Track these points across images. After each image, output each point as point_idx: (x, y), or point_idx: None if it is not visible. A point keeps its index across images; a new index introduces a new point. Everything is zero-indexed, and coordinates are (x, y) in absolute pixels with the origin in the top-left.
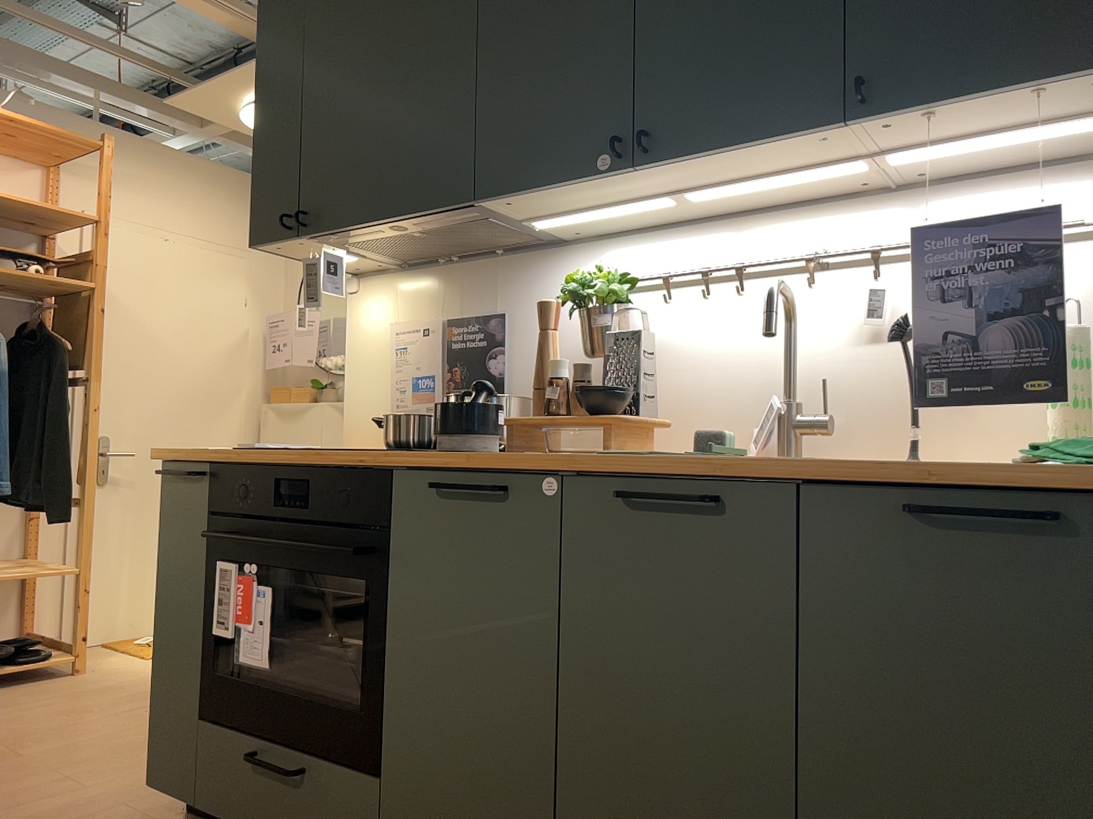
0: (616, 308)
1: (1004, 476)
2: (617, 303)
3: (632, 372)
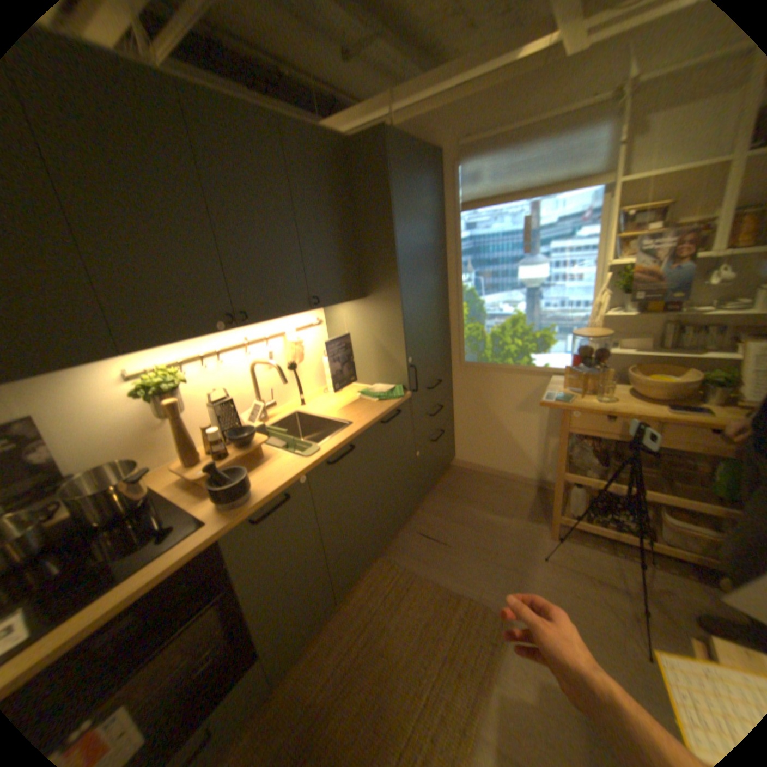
0: (178, 390)
1: (388, 407)
2: (174, 386)
3: (233, 419)
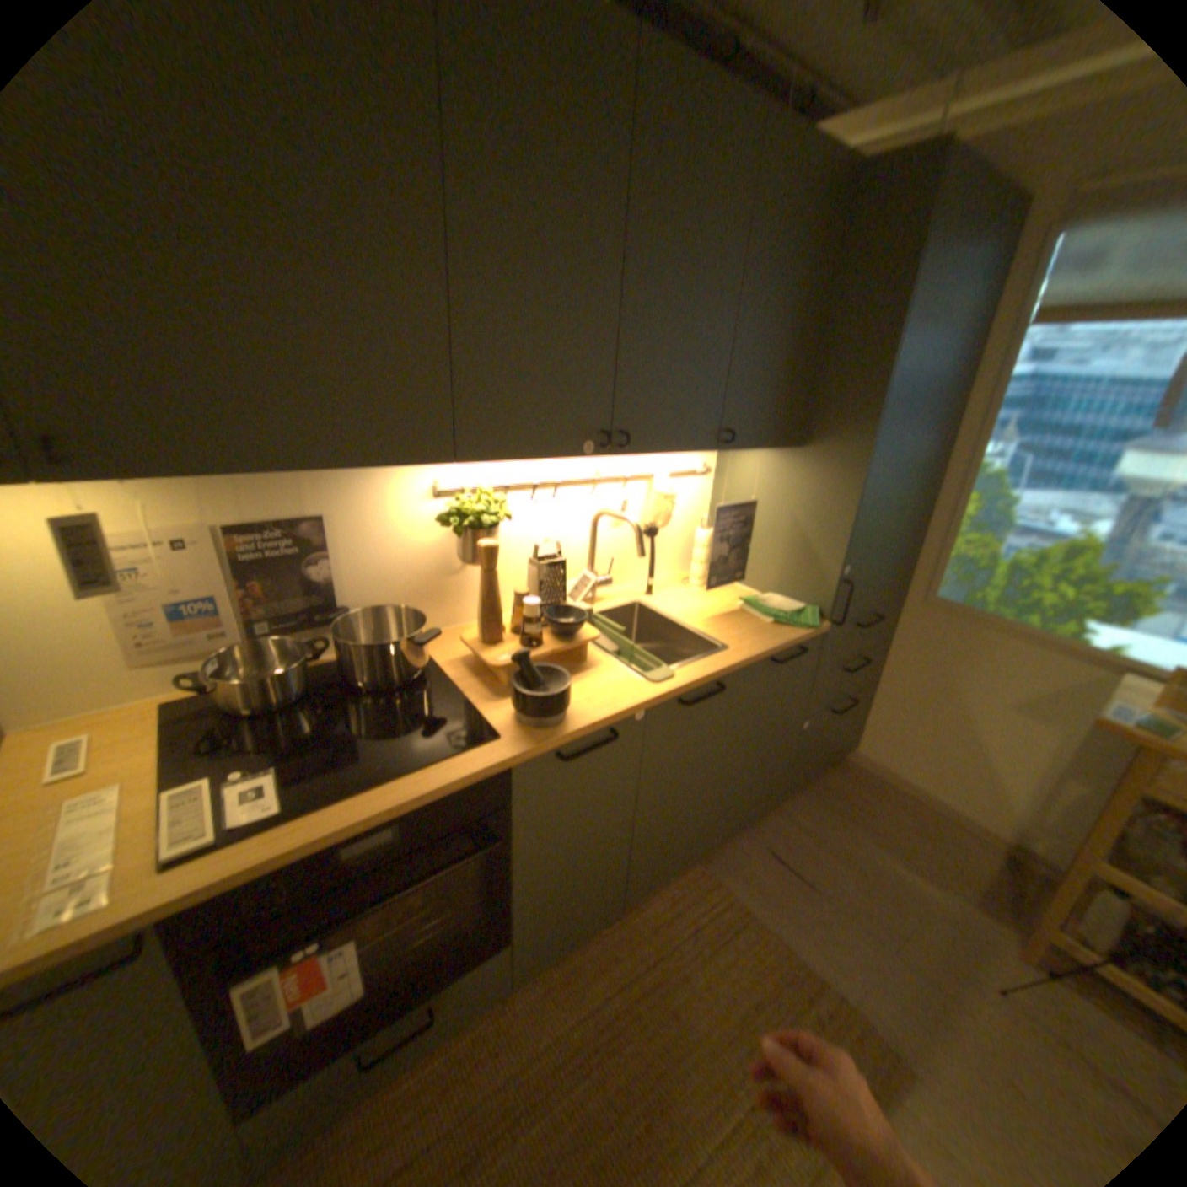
0: (497, 527)
1: (788, 638)
2: (493, 520)
3: (558, 591)
